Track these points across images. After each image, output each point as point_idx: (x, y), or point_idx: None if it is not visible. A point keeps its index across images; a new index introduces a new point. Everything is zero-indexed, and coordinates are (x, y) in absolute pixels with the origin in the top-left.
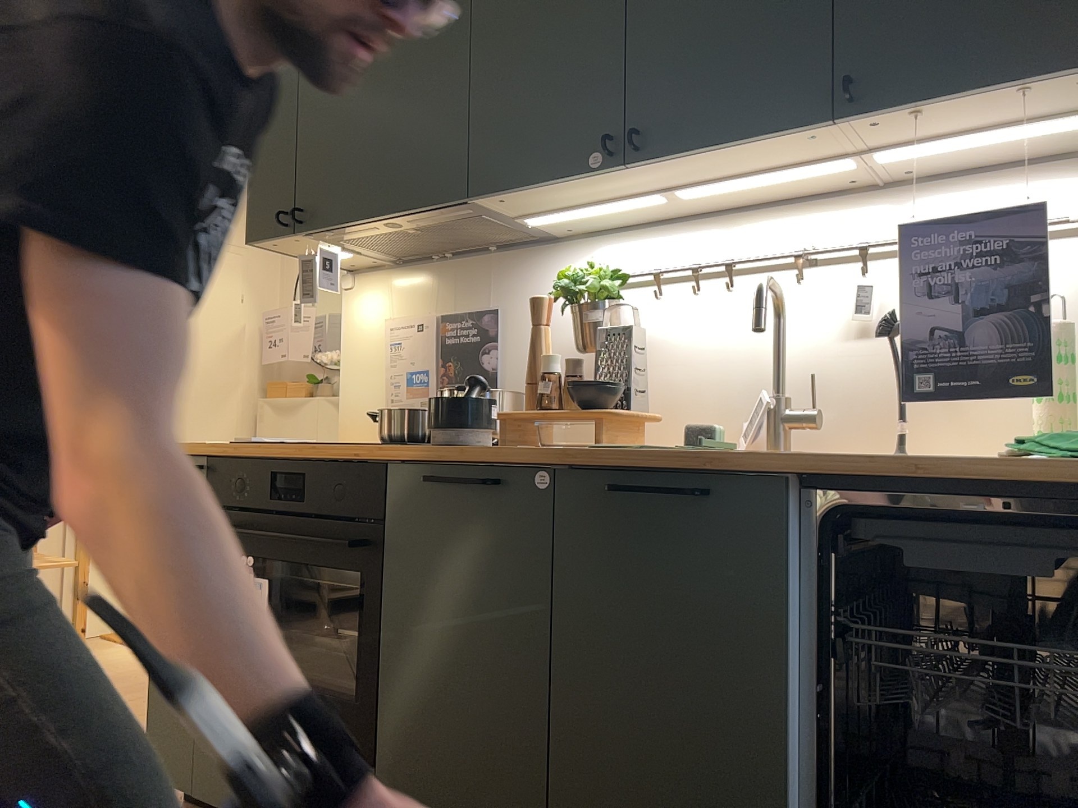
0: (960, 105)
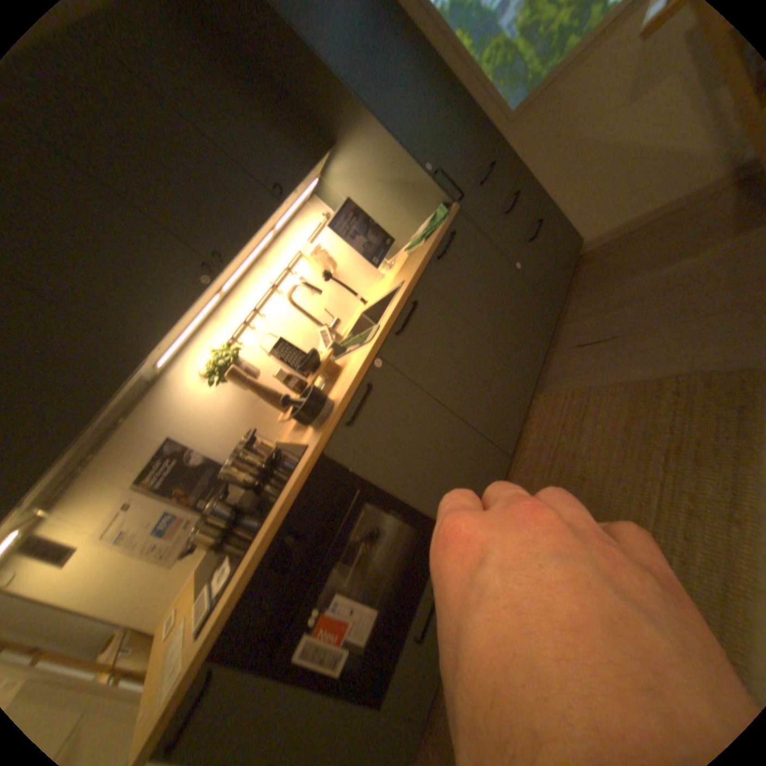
0: (302, 180)
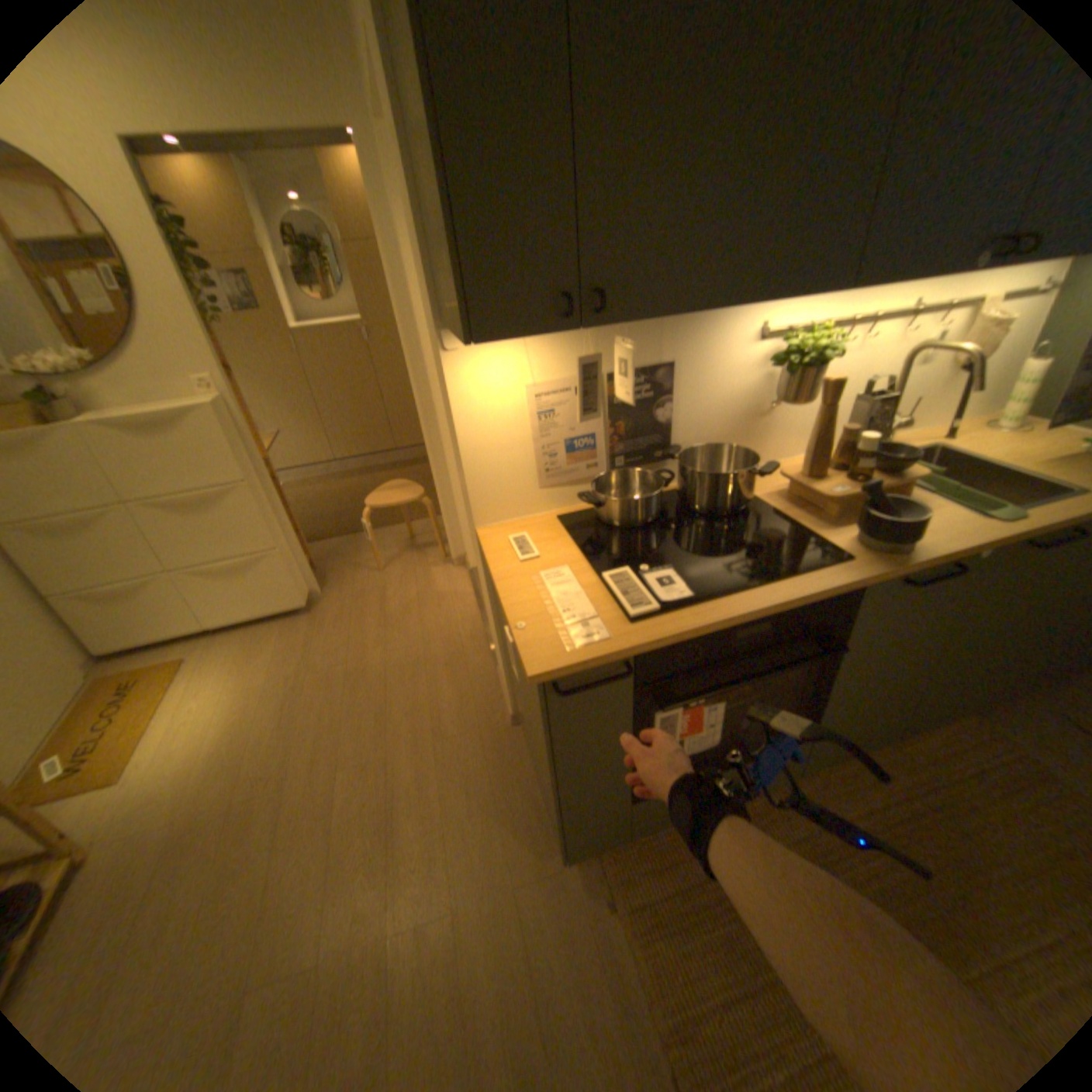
0: None
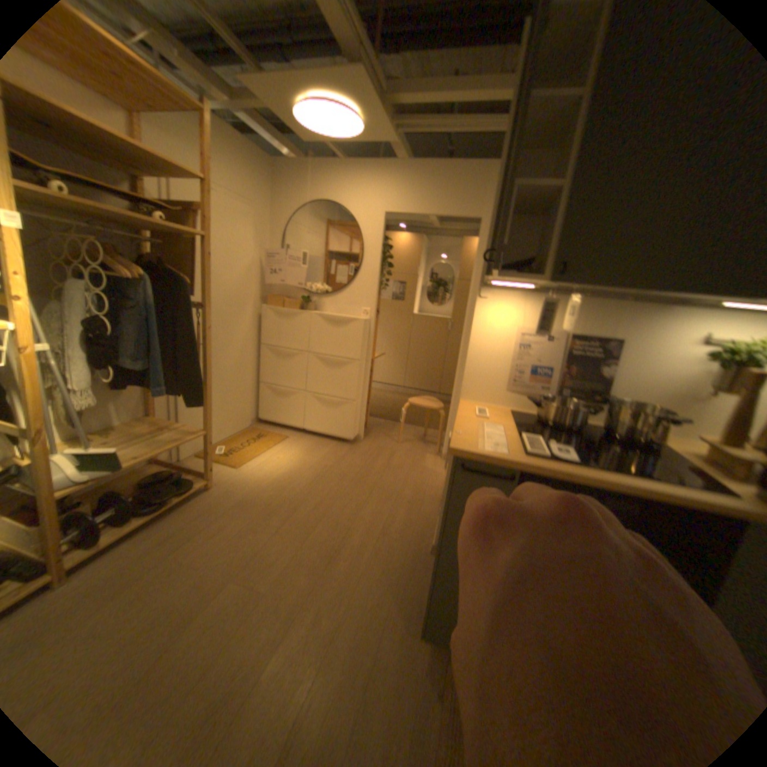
0: None
